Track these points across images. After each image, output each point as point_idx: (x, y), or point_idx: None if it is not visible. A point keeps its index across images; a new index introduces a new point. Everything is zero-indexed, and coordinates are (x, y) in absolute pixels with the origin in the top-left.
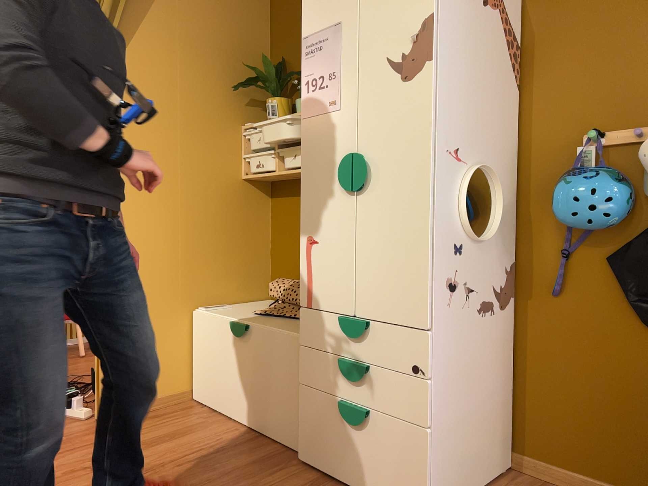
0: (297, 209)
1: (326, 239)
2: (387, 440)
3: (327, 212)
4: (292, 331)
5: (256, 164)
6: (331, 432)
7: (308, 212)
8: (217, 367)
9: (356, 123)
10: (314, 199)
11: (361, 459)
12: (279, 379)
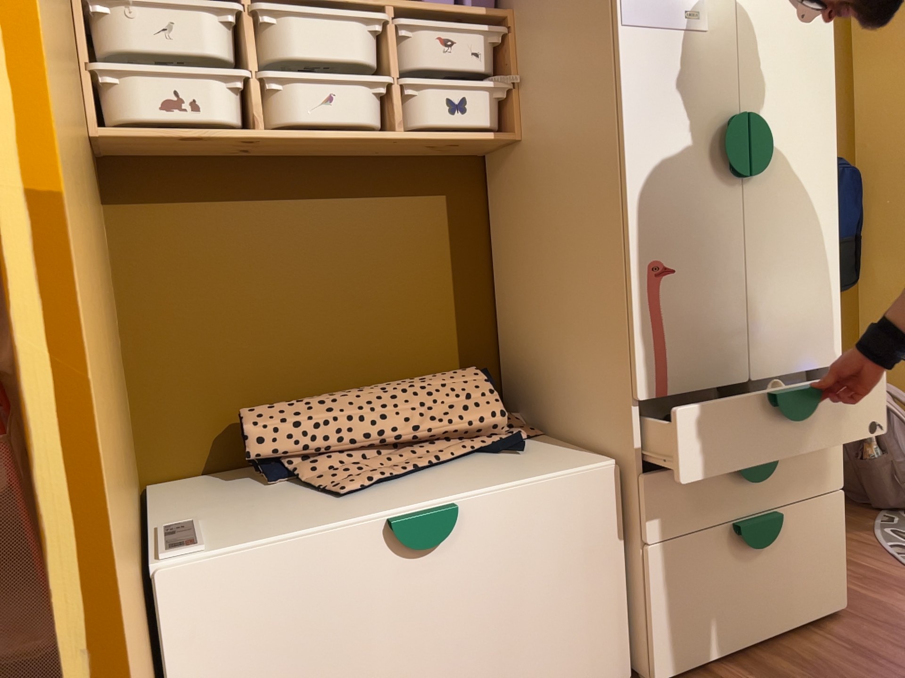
0: (229, 235)
1: (694, 264)
2: (800, 535)
3: (691, 214)
4: (562, 469)
5: (161, 102)
6: (720, 585)
7: (650, 217)
8: (326, 677)
9: (737, 65)
10: (662, 192)
11: (768, 589)
12: (565, 575)
